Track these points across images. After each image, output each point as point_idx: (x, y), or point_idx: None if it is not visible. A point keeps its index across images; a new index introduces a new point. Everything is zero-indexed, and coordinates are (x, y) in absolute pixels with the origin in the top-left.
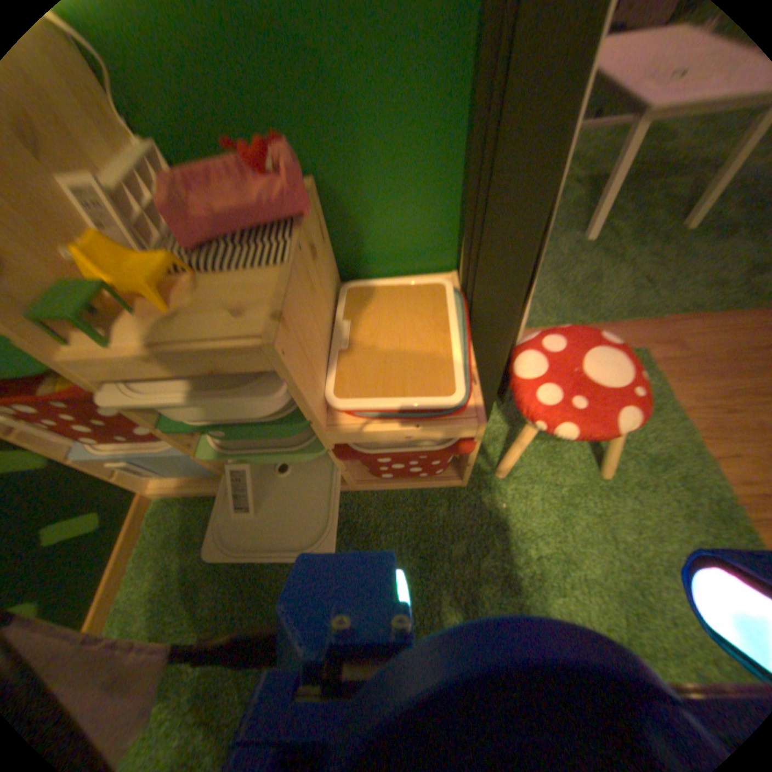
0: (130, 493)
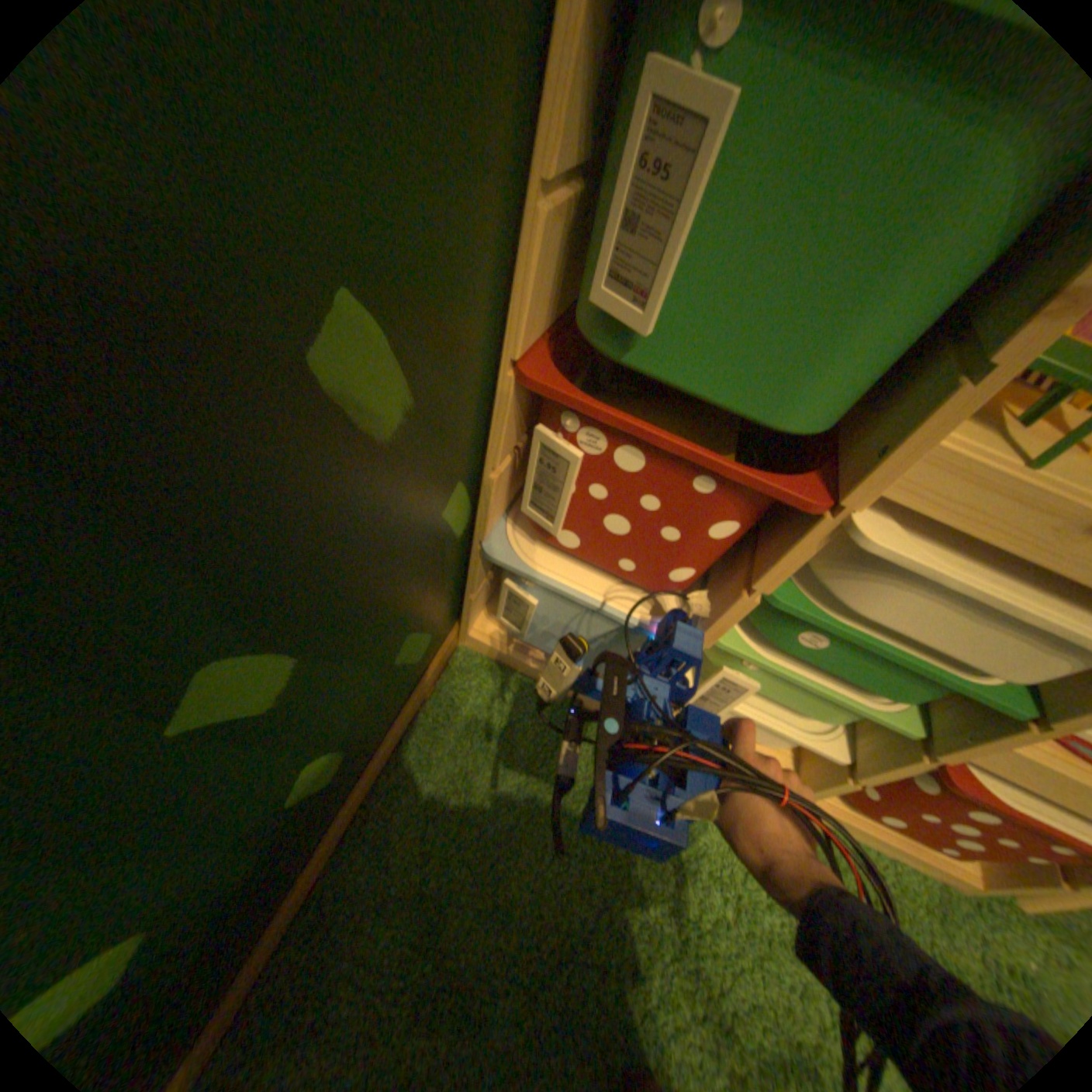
0: (461, 629)
